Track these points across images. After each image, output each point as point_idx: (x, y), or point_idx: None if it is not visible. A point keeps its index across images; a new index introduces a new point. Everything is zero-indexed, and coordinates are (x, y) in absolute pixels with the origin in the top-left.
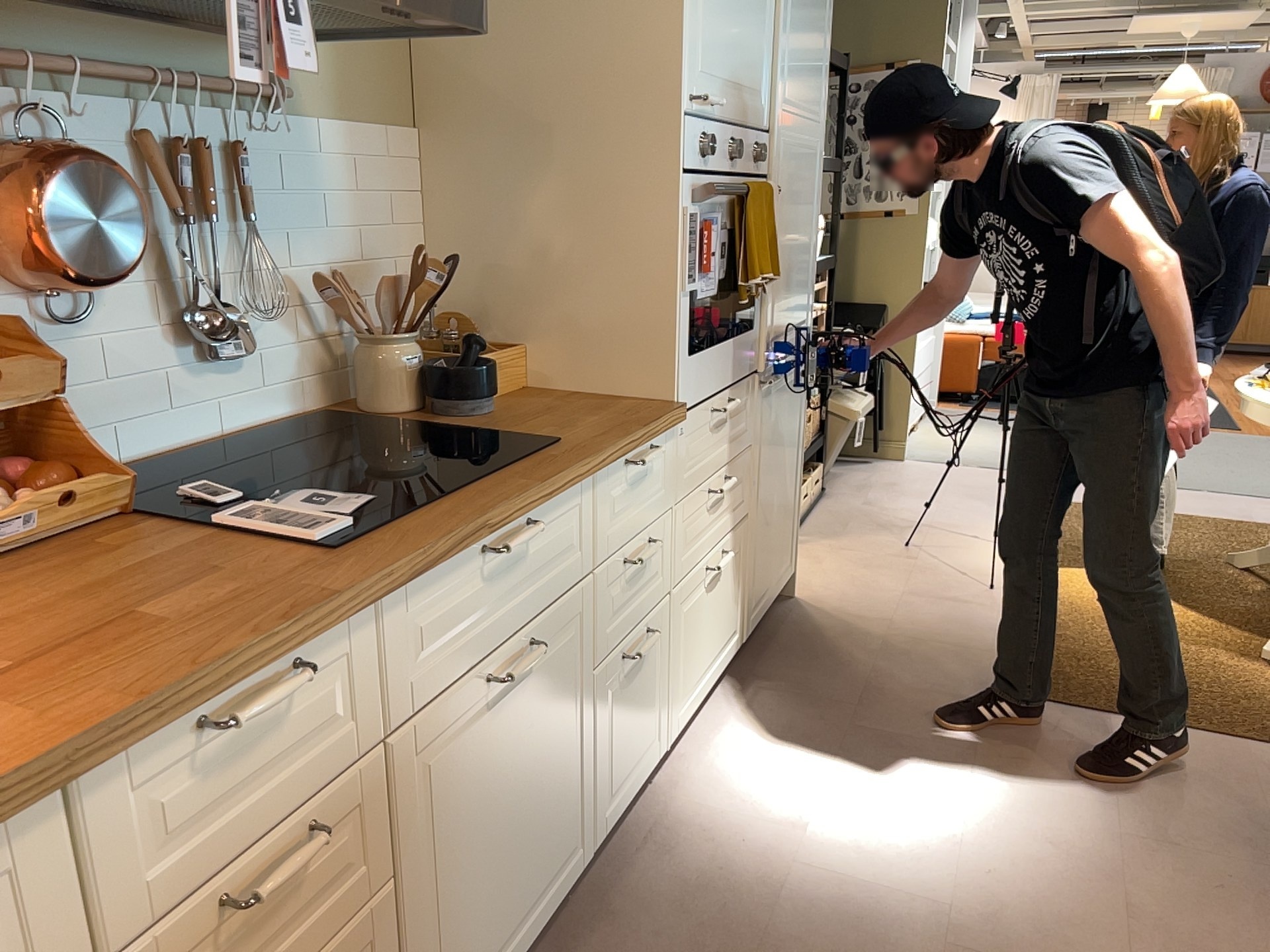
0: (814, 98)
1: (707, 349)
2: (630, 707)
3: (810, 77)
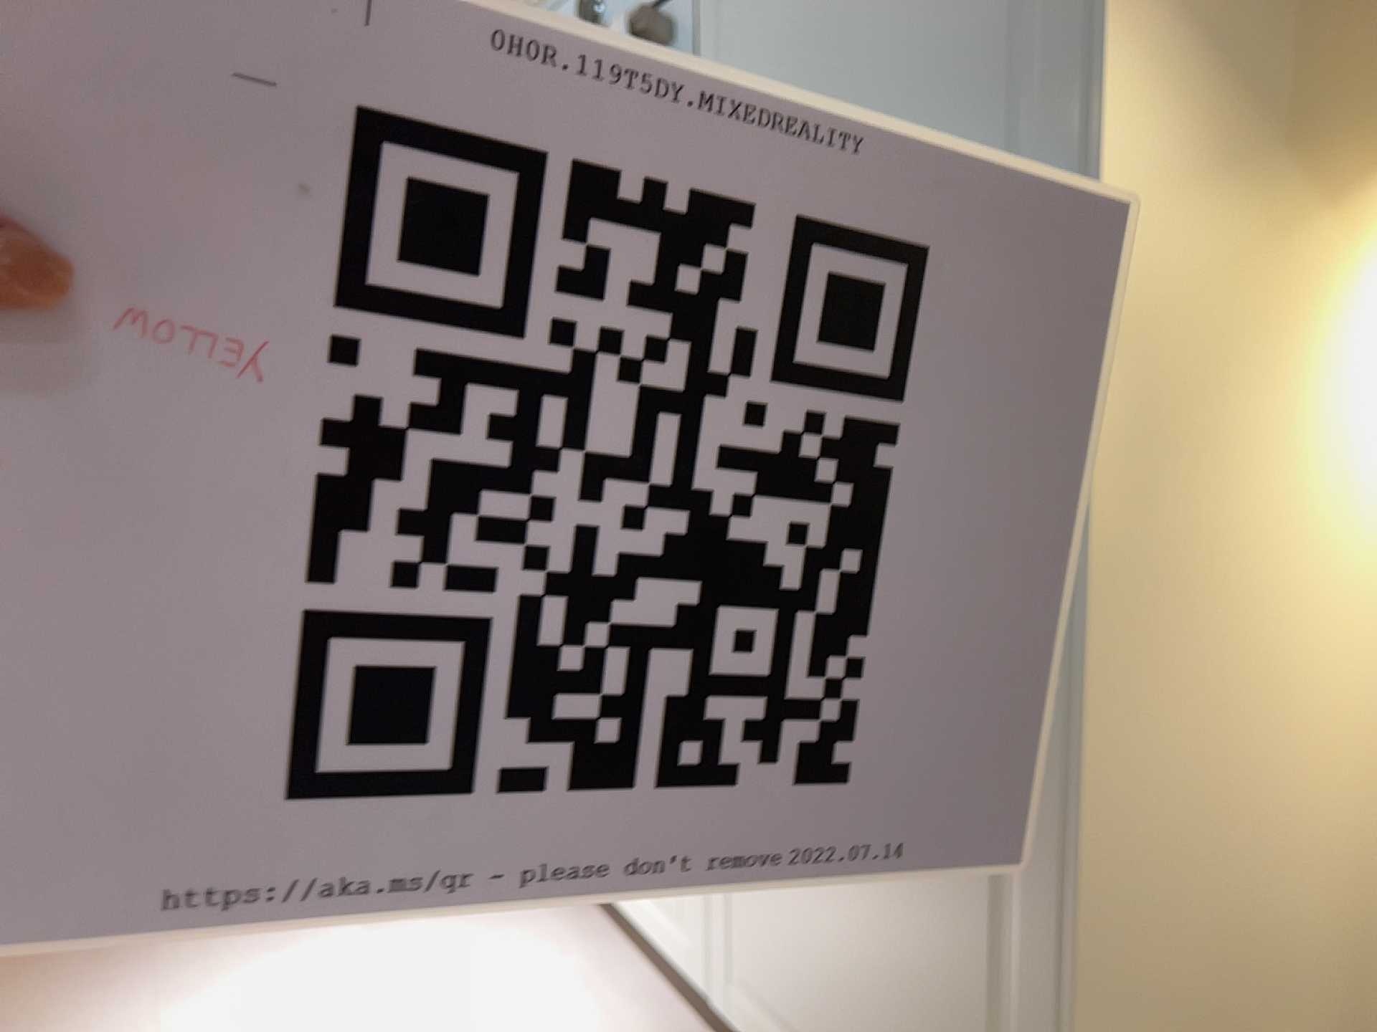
0: None
1: None
2: None
3: None
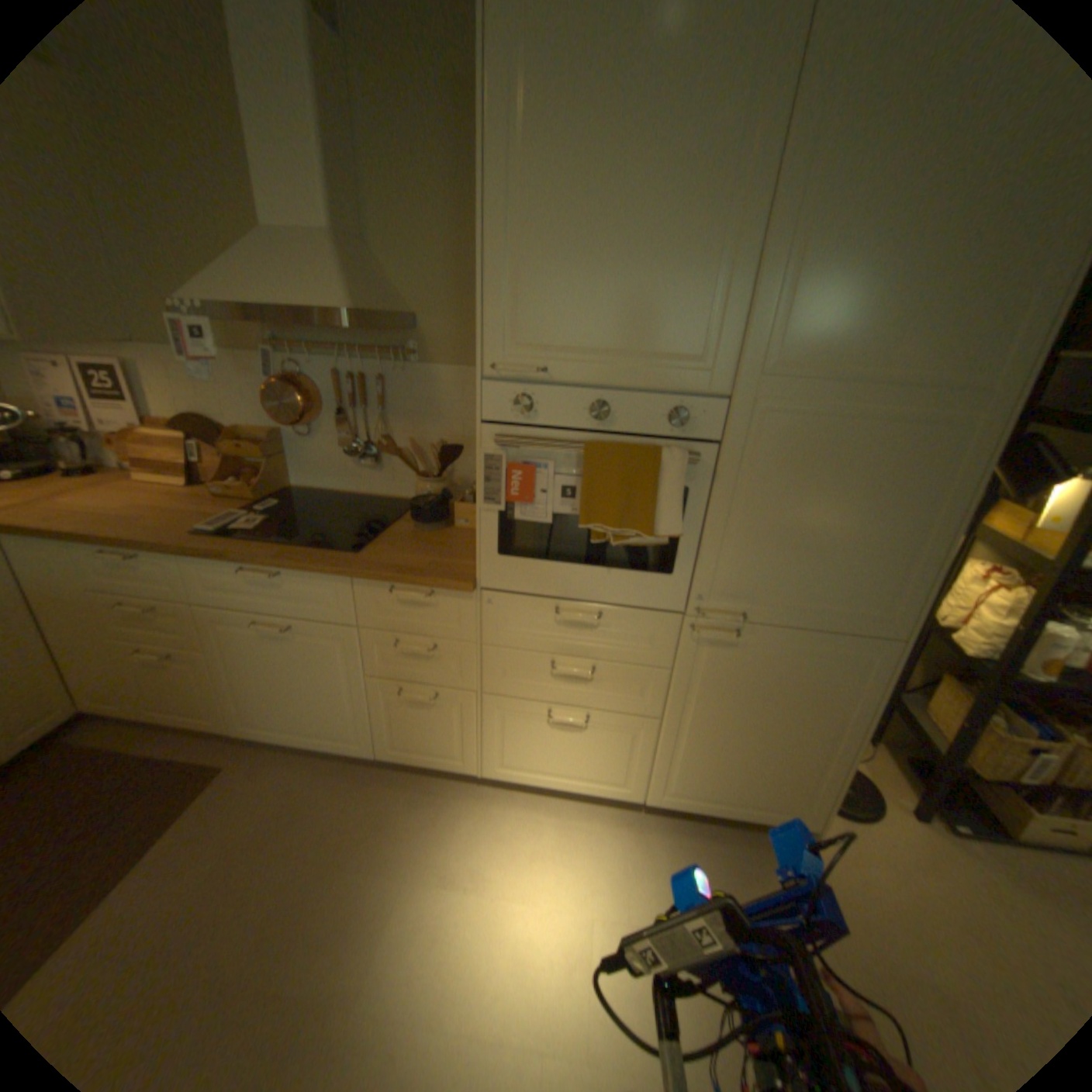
0: (960, 348)
1: (545, 560)
2: (416, 722)
3: (933, 320)
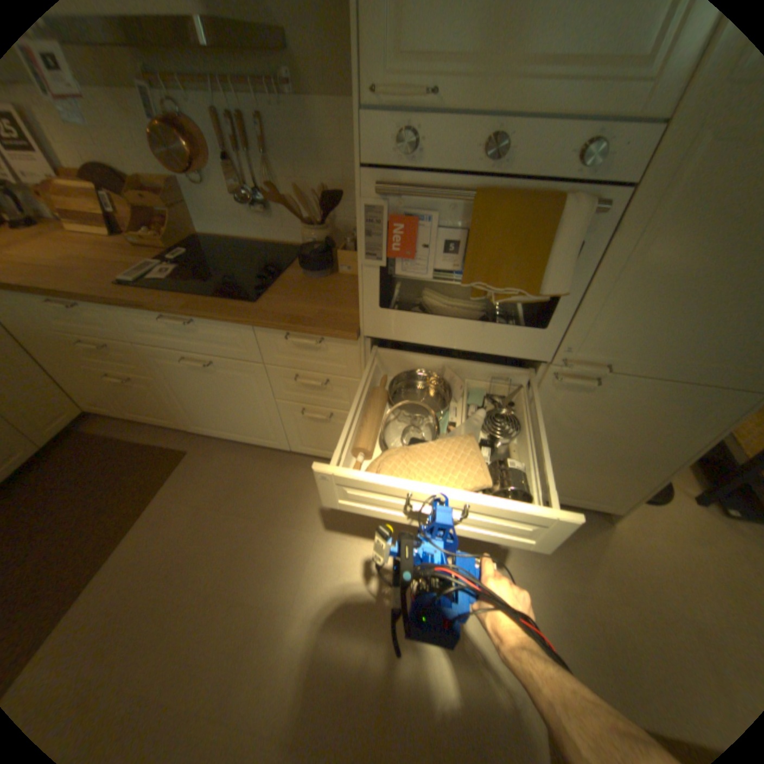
0: None
1: (424, 313)
2: (317, 431)
3: None
